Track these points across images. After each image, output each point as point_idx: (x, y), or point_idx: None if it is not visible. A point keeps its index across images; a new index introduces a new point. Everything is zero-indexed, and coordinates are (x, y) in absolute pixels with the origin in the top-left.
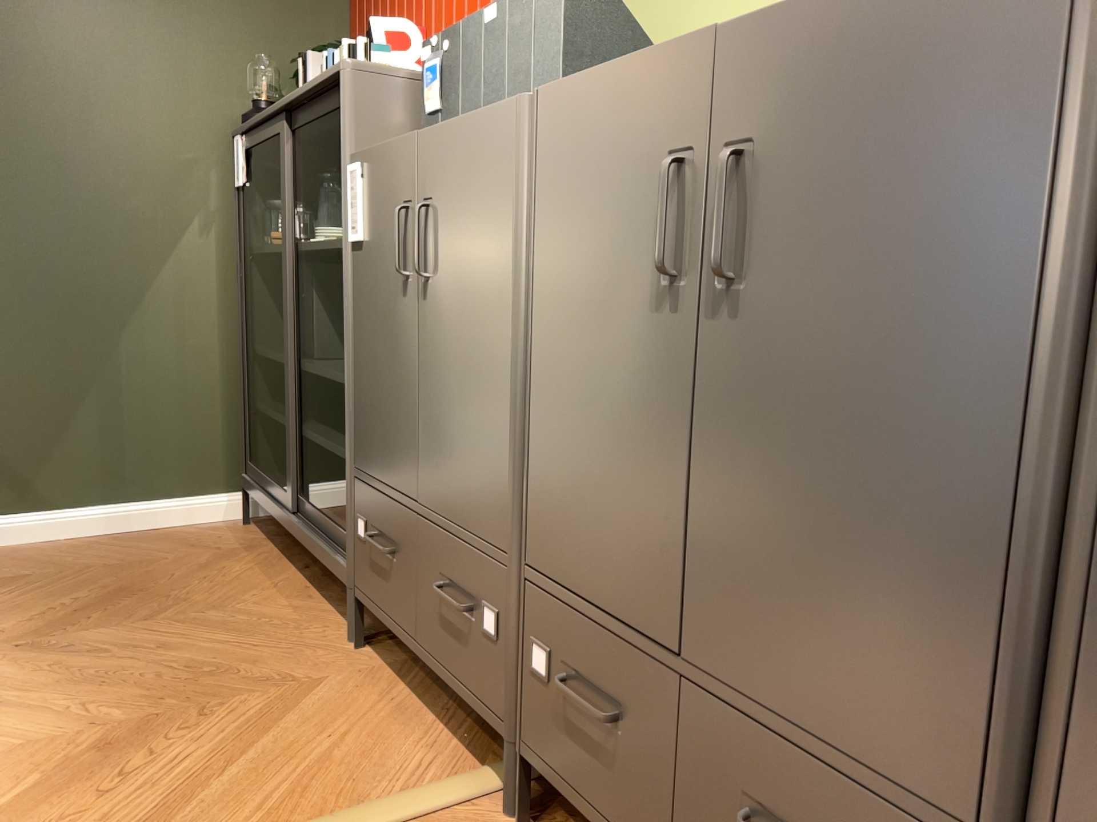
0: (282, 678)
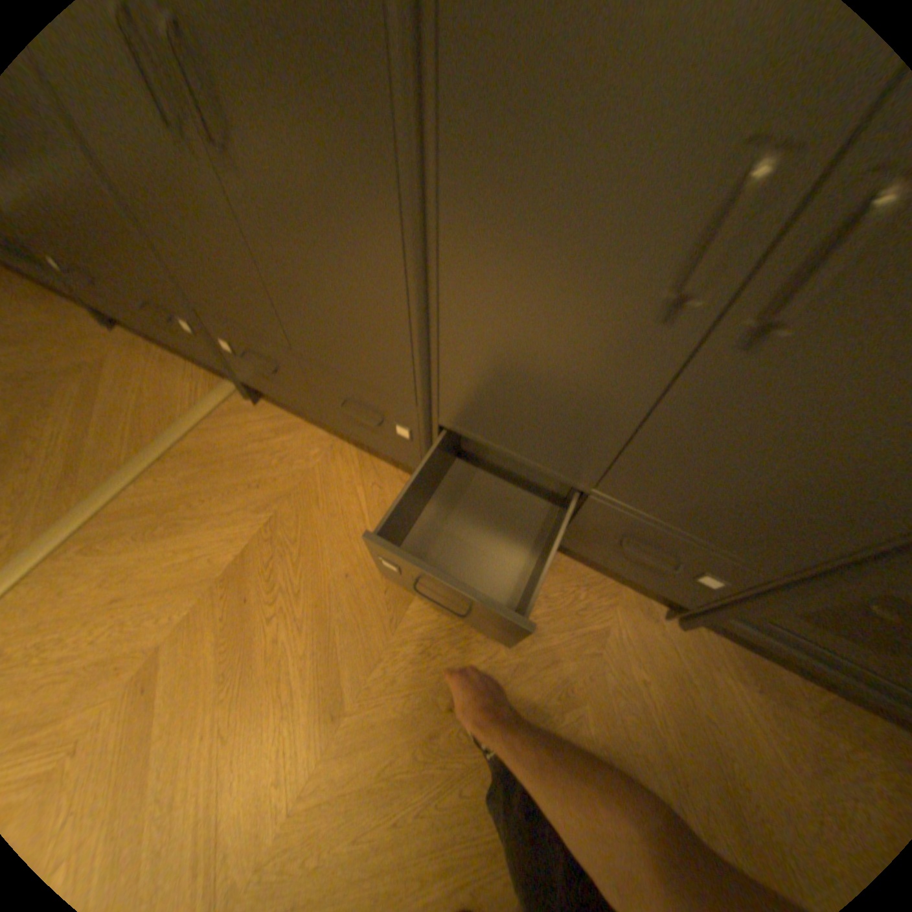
0: (77, 364)
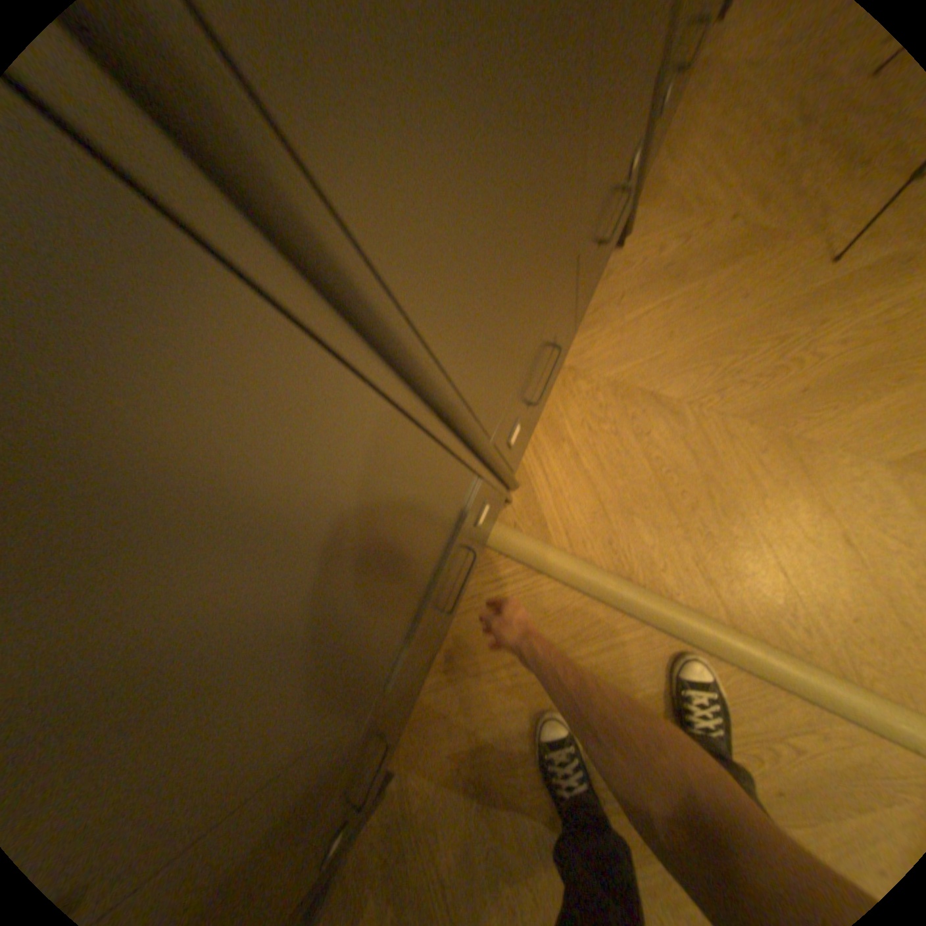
0: (471, 797)
